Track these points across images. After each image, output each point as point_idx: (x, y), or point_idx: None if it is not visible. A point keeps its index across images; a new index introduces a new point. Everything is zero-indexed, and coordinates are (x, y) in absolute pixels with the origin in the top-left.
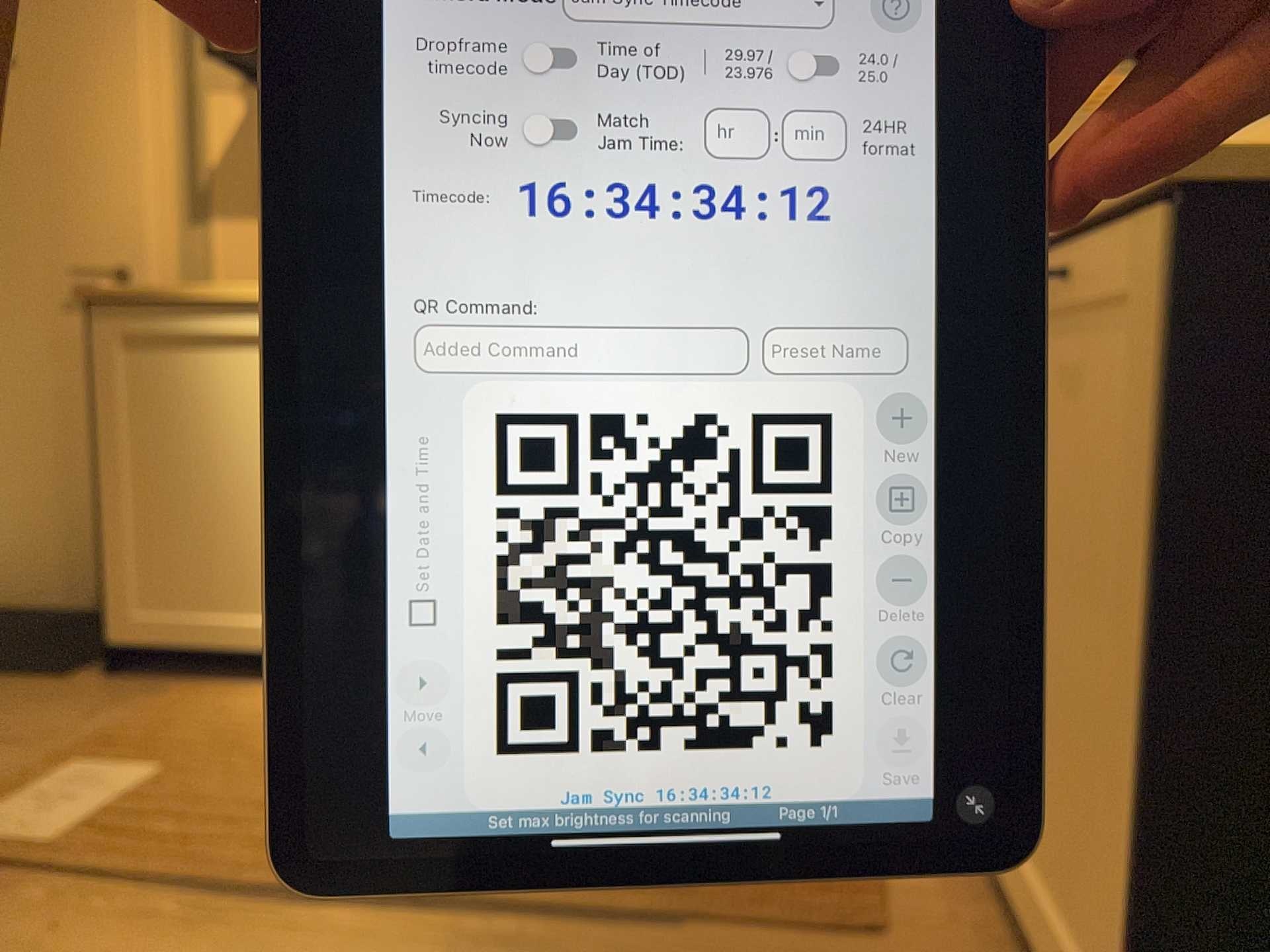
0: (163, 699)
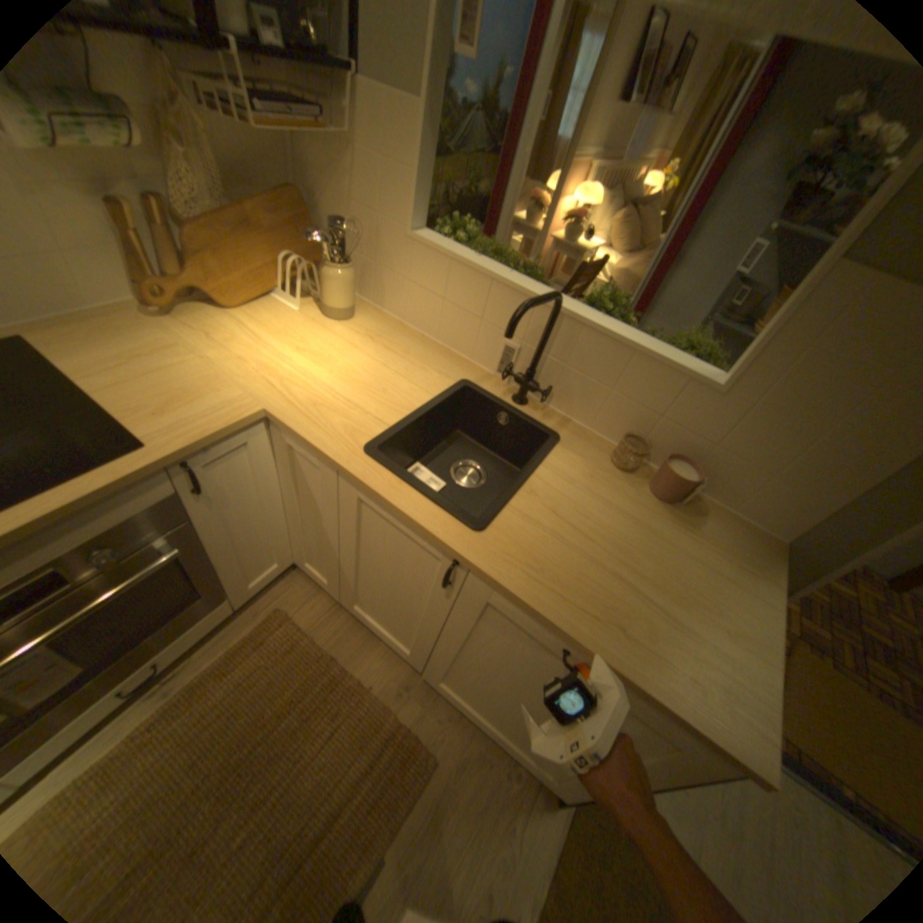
0: None
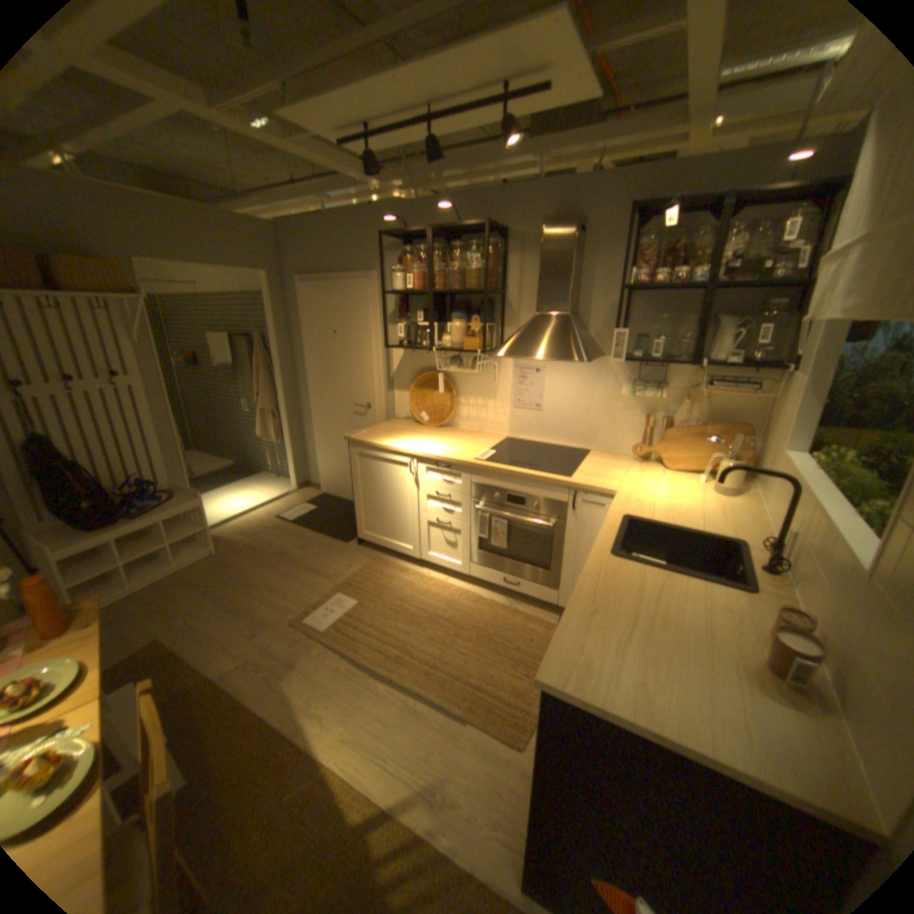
0: (370, 562)
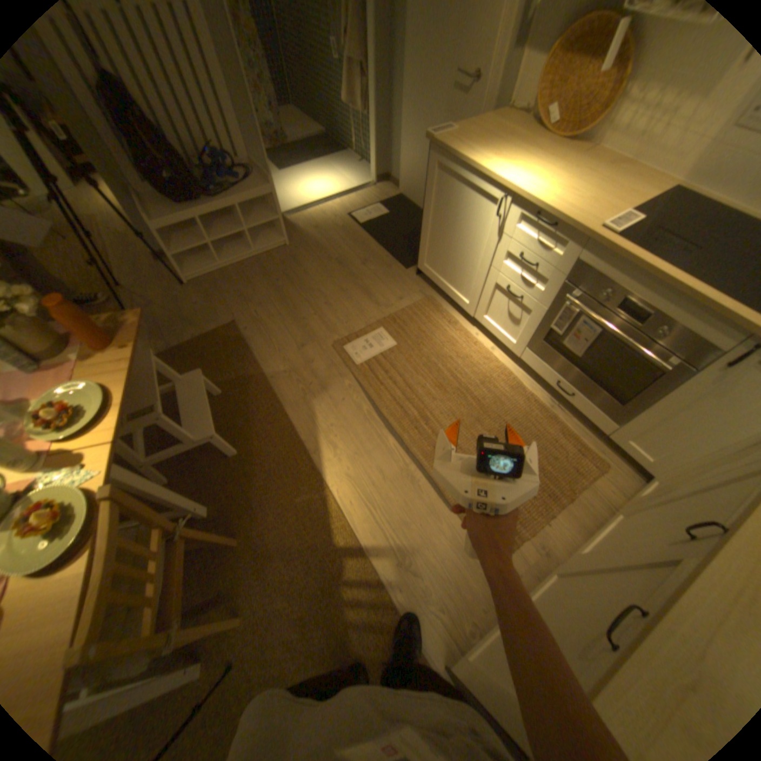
0: (421, 301)
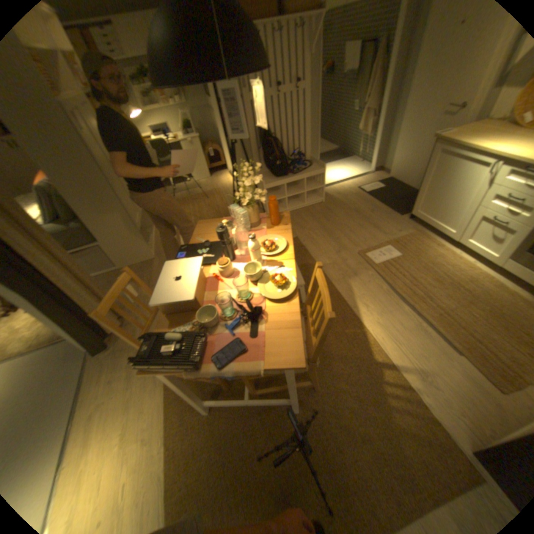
0: (415, 232)
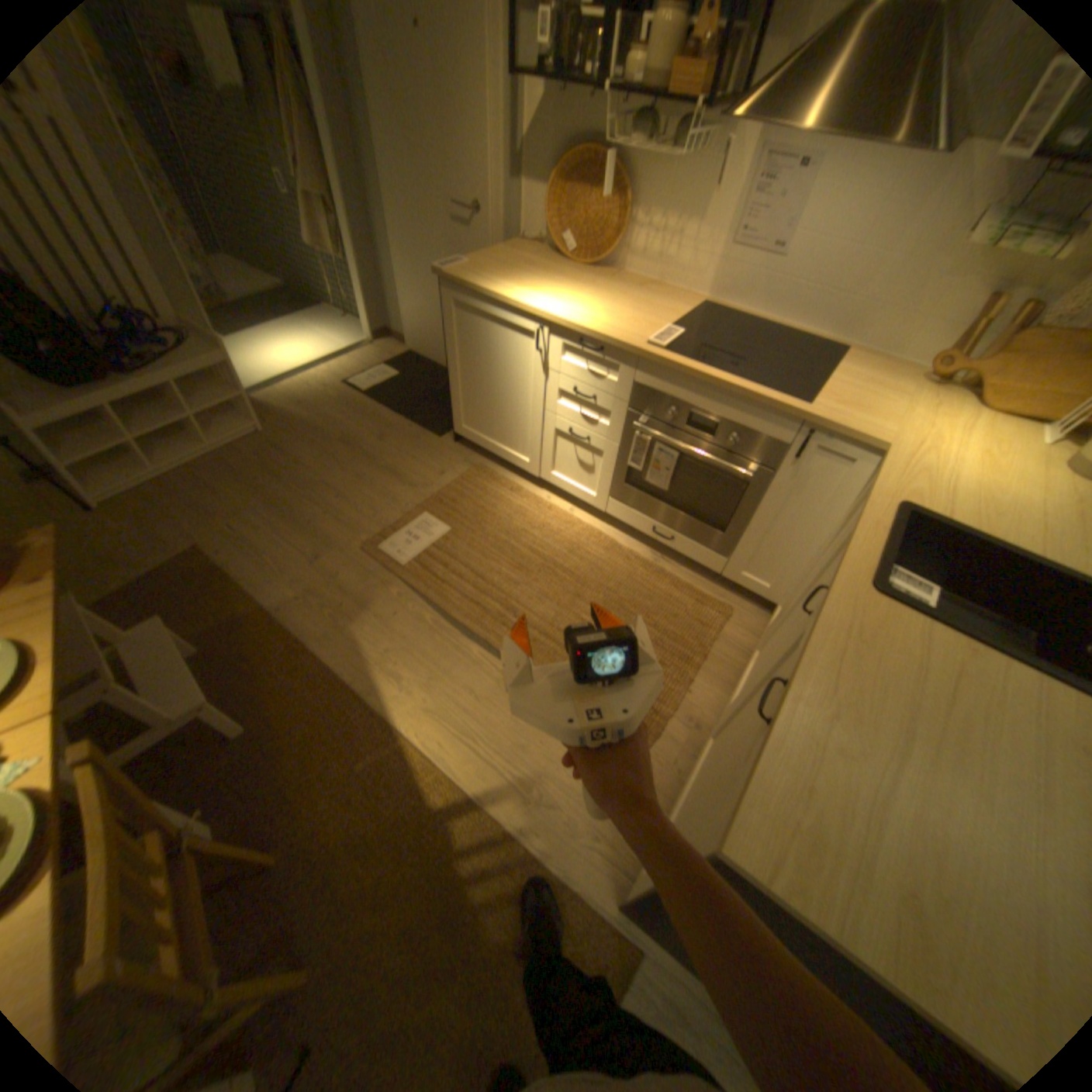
0: (469, 472)
